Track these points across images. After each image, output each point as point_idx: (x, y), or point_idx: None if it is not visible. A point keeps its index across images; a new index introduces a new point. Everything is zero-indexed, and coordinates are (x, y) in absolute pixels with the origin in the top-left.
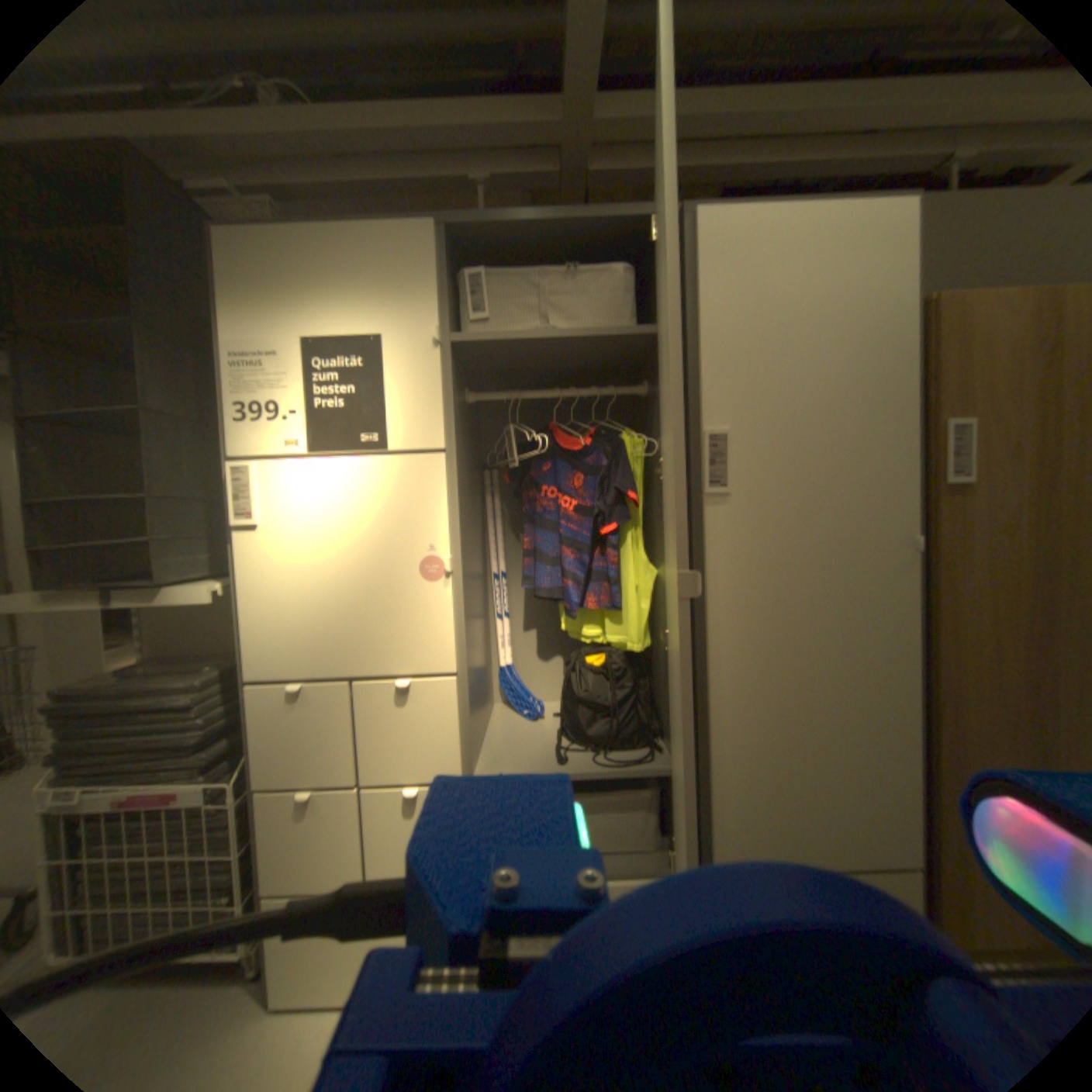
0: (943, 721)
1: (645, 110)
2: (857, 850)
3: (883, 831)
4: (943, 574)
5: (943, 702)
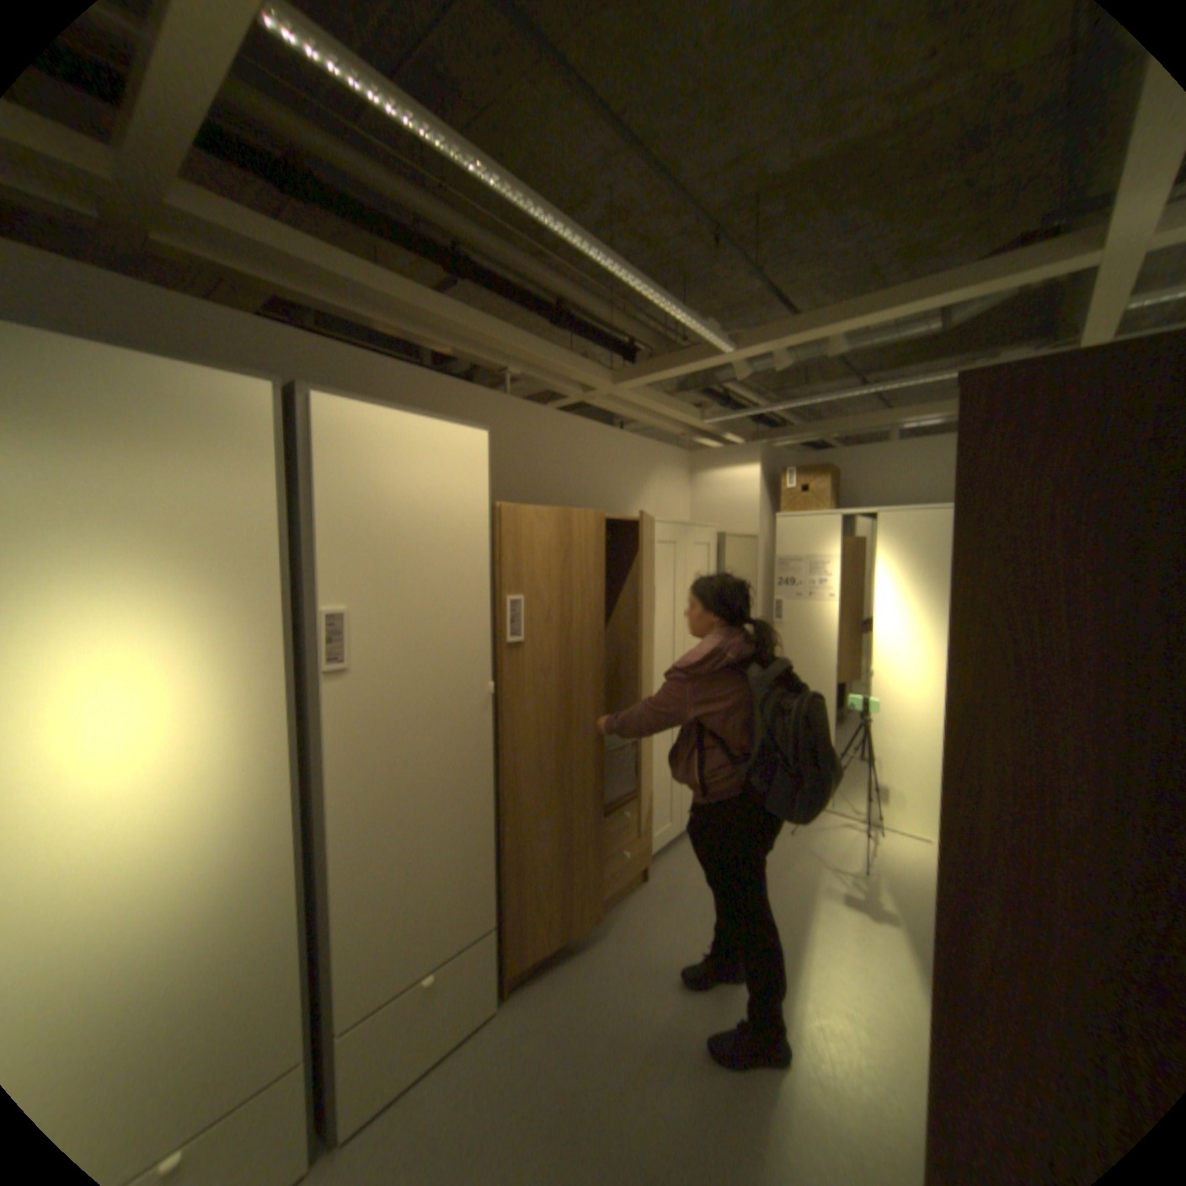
0: (505, 812)
1: (243, 228)
2: (451, 939)
3: (469, 913)
4: (504, 707)
5: (505, 799)
